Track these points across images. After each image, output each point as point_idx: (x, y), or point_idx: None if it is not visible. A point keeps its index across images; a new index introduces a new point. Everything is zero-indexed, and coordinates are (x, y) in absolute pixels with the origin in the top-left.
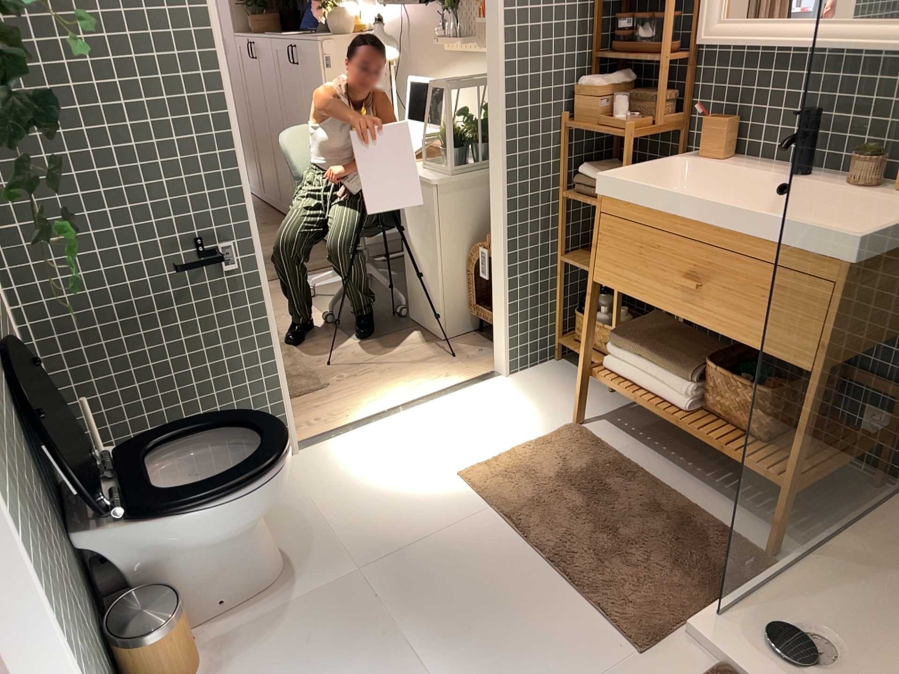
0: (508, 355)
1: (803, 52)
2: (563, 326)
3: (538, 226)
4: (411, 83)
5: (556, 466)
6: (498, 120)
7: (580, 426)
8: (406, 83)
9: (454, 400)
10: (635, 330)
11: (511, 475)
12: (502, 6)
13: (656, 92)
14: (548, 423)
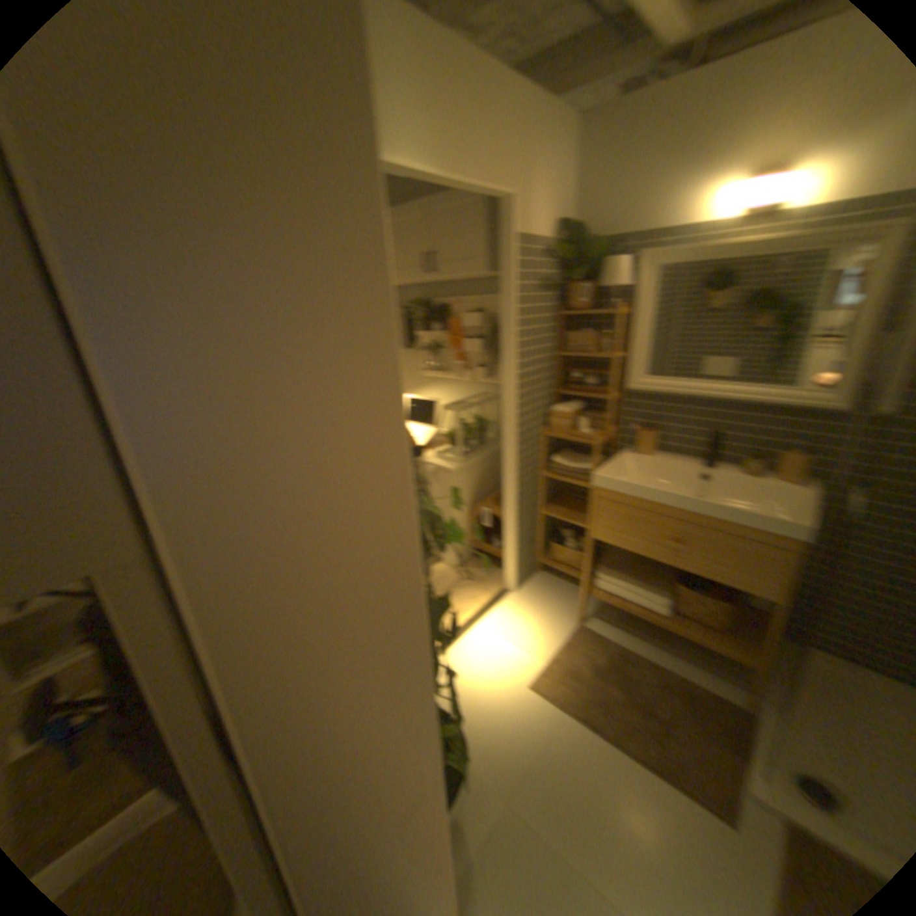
0: (518, 577)
1: (721, 401)
2: (544, 550)
3: (532, 494)
4: (414, 398)
5: (590, 665)
6: (514, 436)
7: (585, 626)
8: (410, 397)
9: (493, 618)
10: (612, 560)
11: (565, 679)
12: (518, 368)
13: (596, 409)
14: (565, 627)
